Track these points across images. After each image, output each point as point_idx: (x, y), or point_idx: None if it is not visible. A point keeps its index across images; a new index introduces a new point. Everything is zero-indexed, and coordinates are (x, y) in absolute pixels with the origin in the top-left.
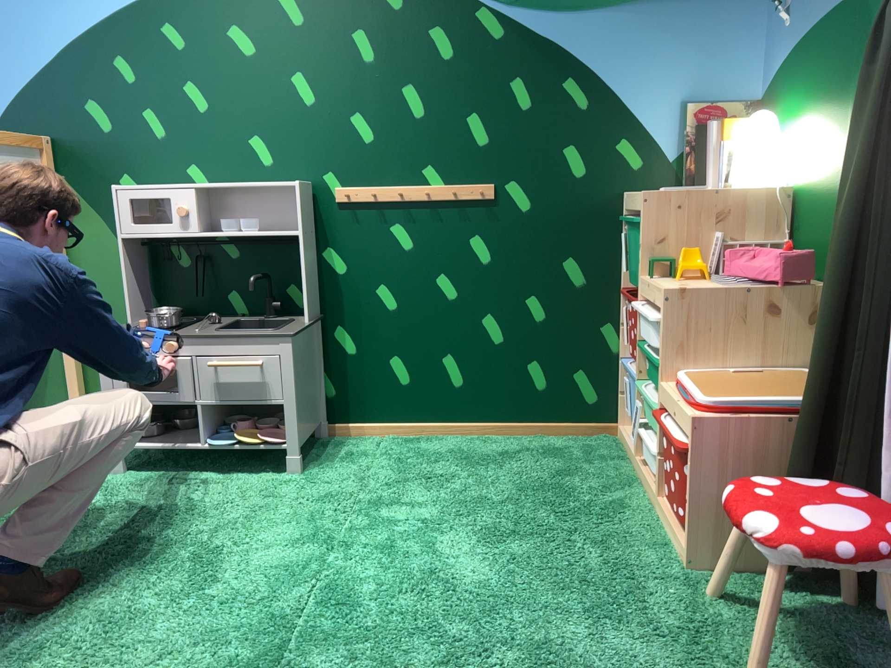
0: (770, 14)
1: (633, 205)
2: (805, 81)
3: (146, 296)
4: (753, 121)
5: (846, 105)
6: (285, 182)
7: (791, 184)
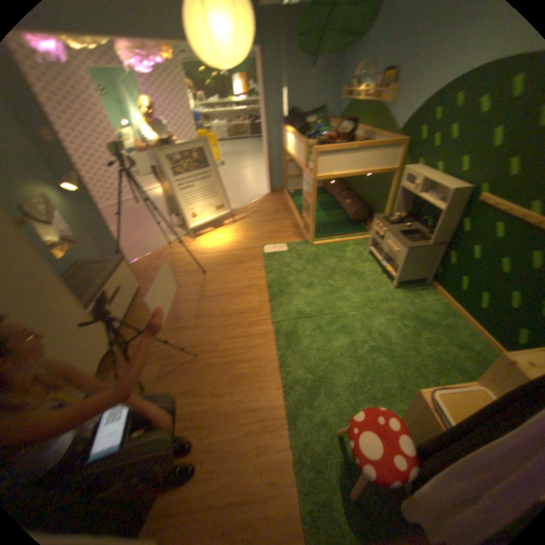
0: None
1: None
2: None
3: (408, 205)
4: None
5: None
6: (464, 183)
7: None
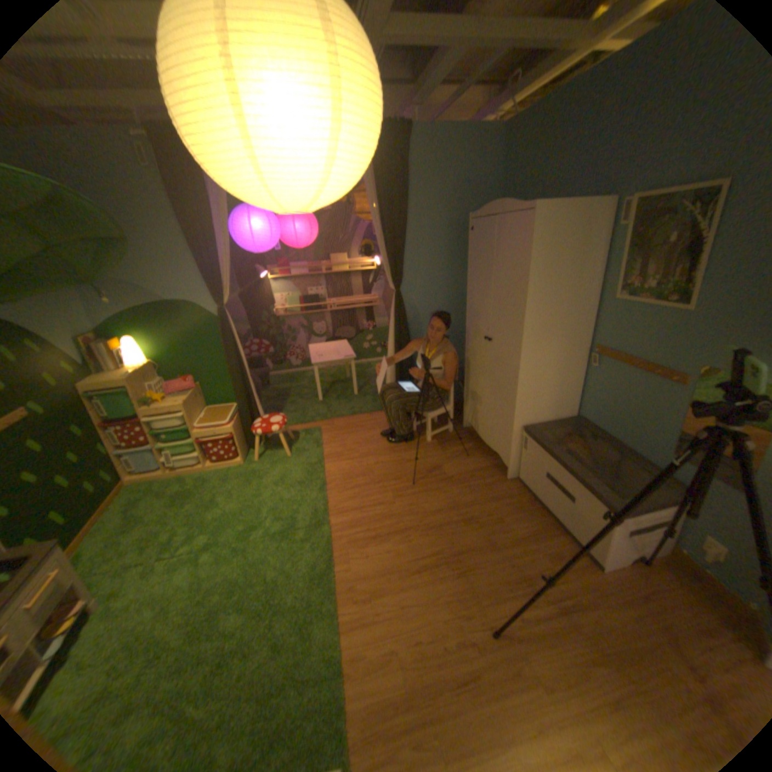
0: (85, 297)
1: (102, 387)
2: (137, 325)
3: None
4: (107, 340)
5: (174, 333)
6: None
7: (145, 359)
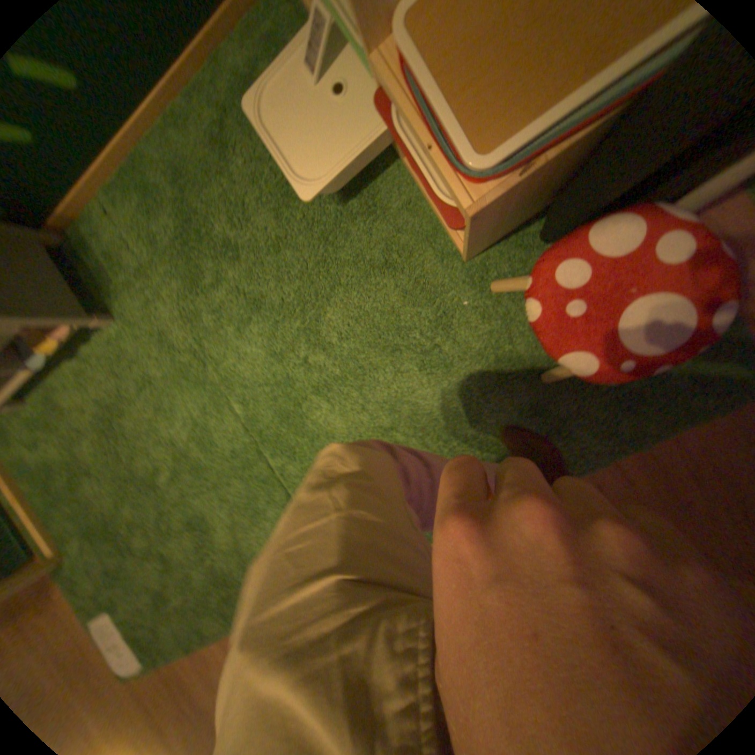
0: None
1: None
2: None
3: None
4: None
5: None
6: None
7: None
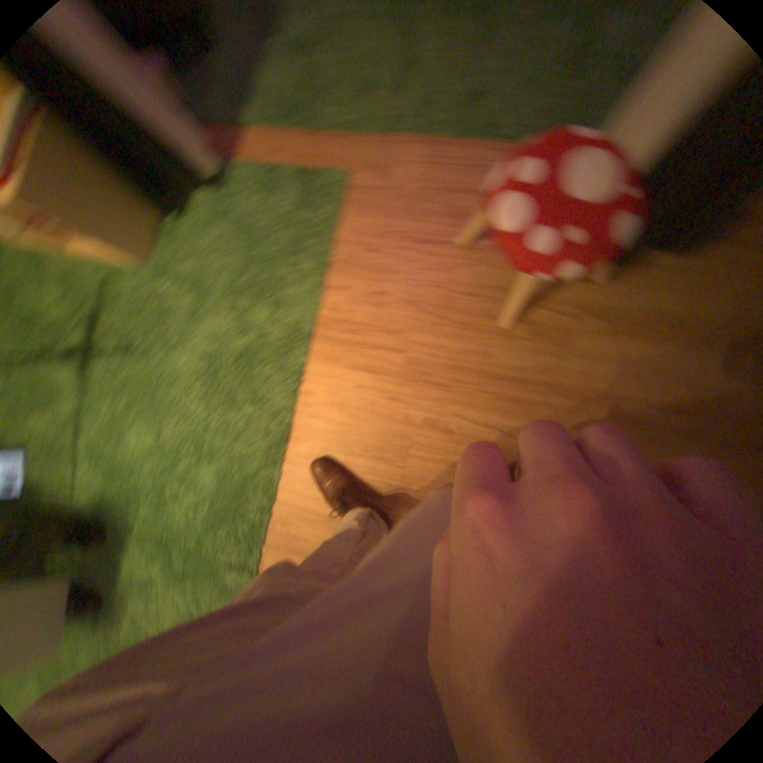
0: None
1: None
2: None
3: None
4: None
5: None
6: None
7: None
